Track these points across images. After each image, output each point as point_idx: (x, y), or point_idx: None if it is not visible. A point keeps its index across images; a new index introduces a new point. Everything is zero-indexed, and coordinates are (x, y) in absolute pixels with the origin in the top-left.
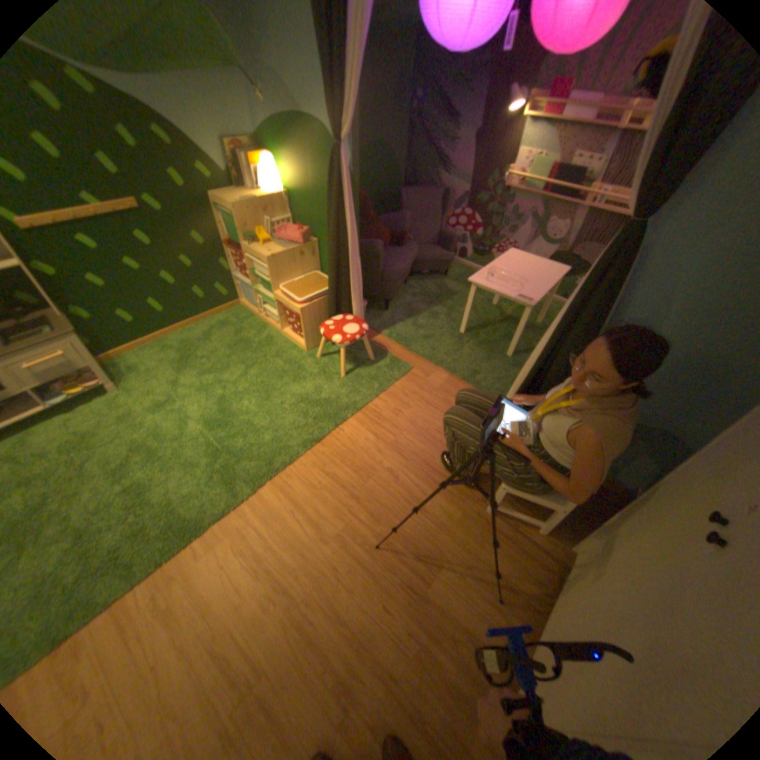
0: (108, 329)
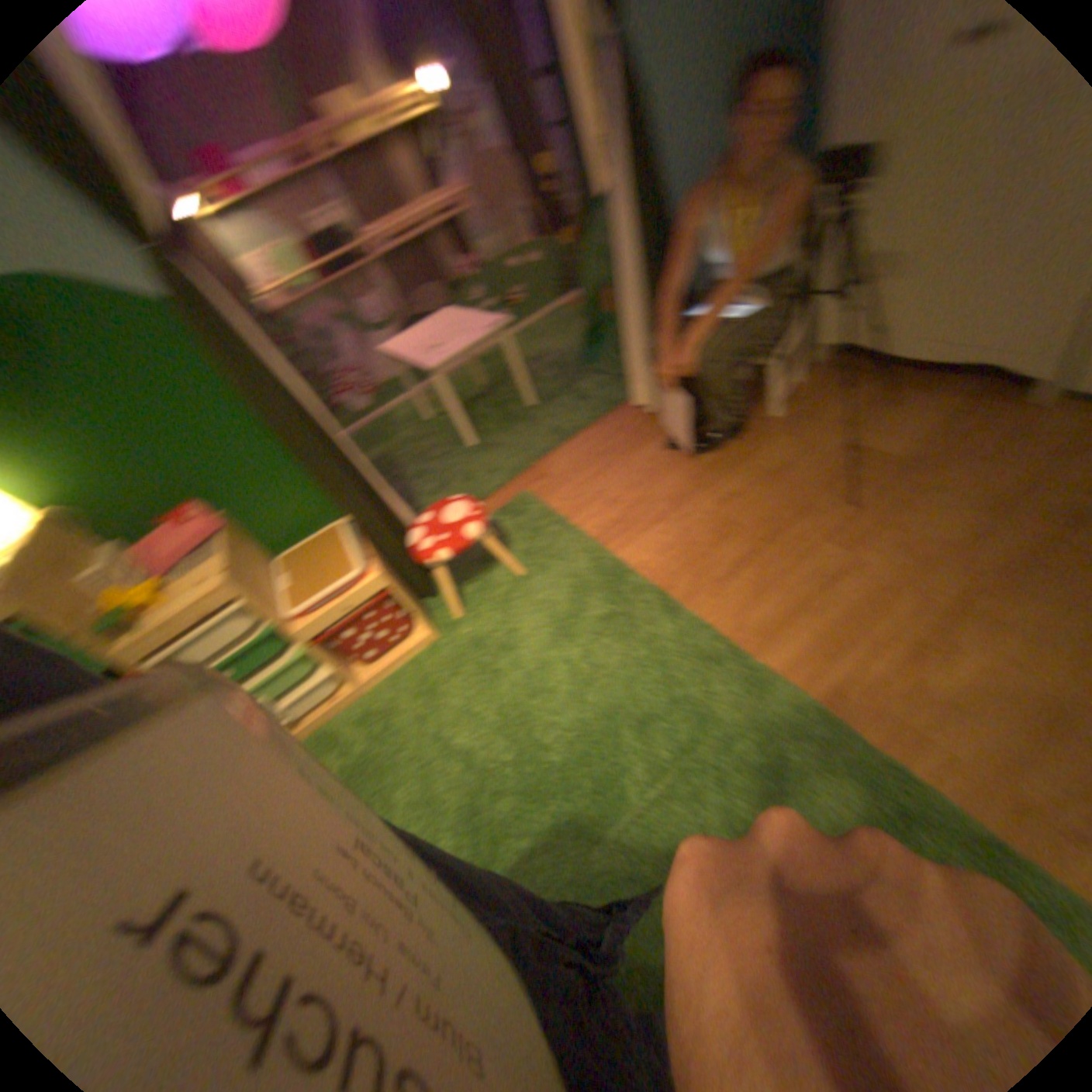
0: None
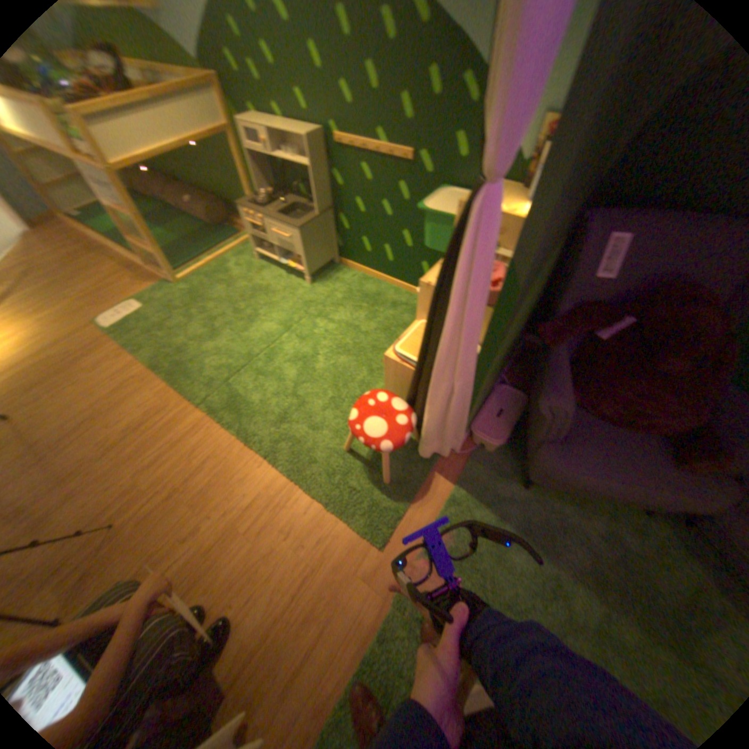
0: (352, 247)
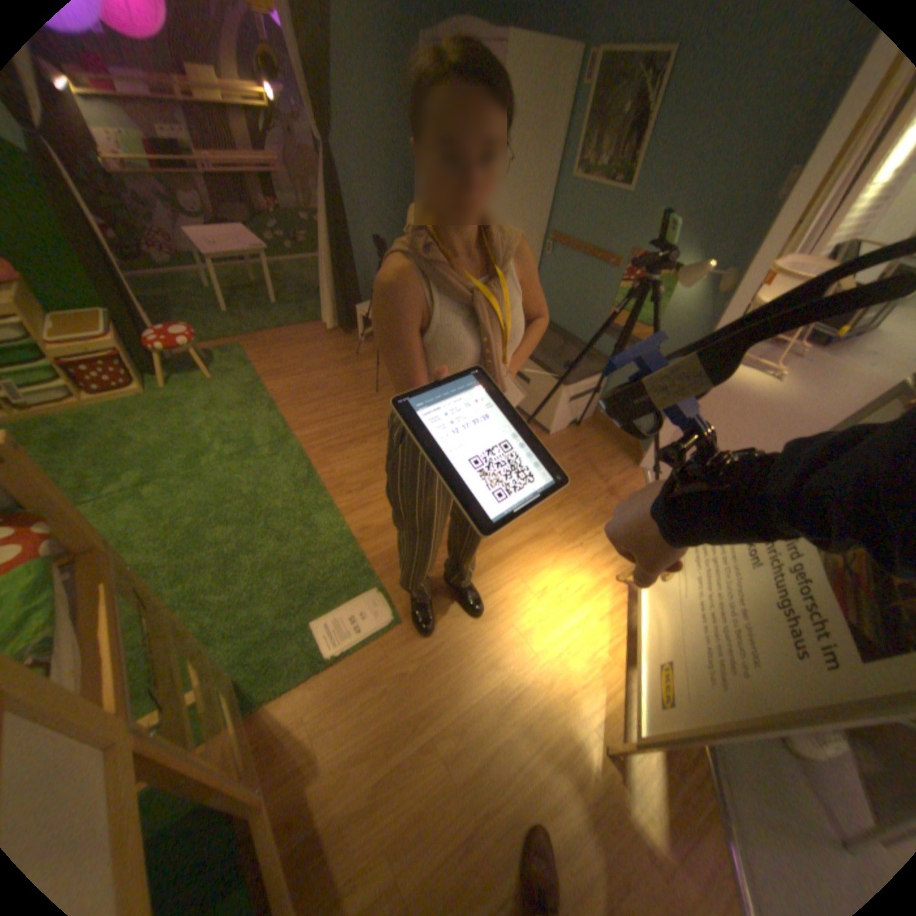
0: None
